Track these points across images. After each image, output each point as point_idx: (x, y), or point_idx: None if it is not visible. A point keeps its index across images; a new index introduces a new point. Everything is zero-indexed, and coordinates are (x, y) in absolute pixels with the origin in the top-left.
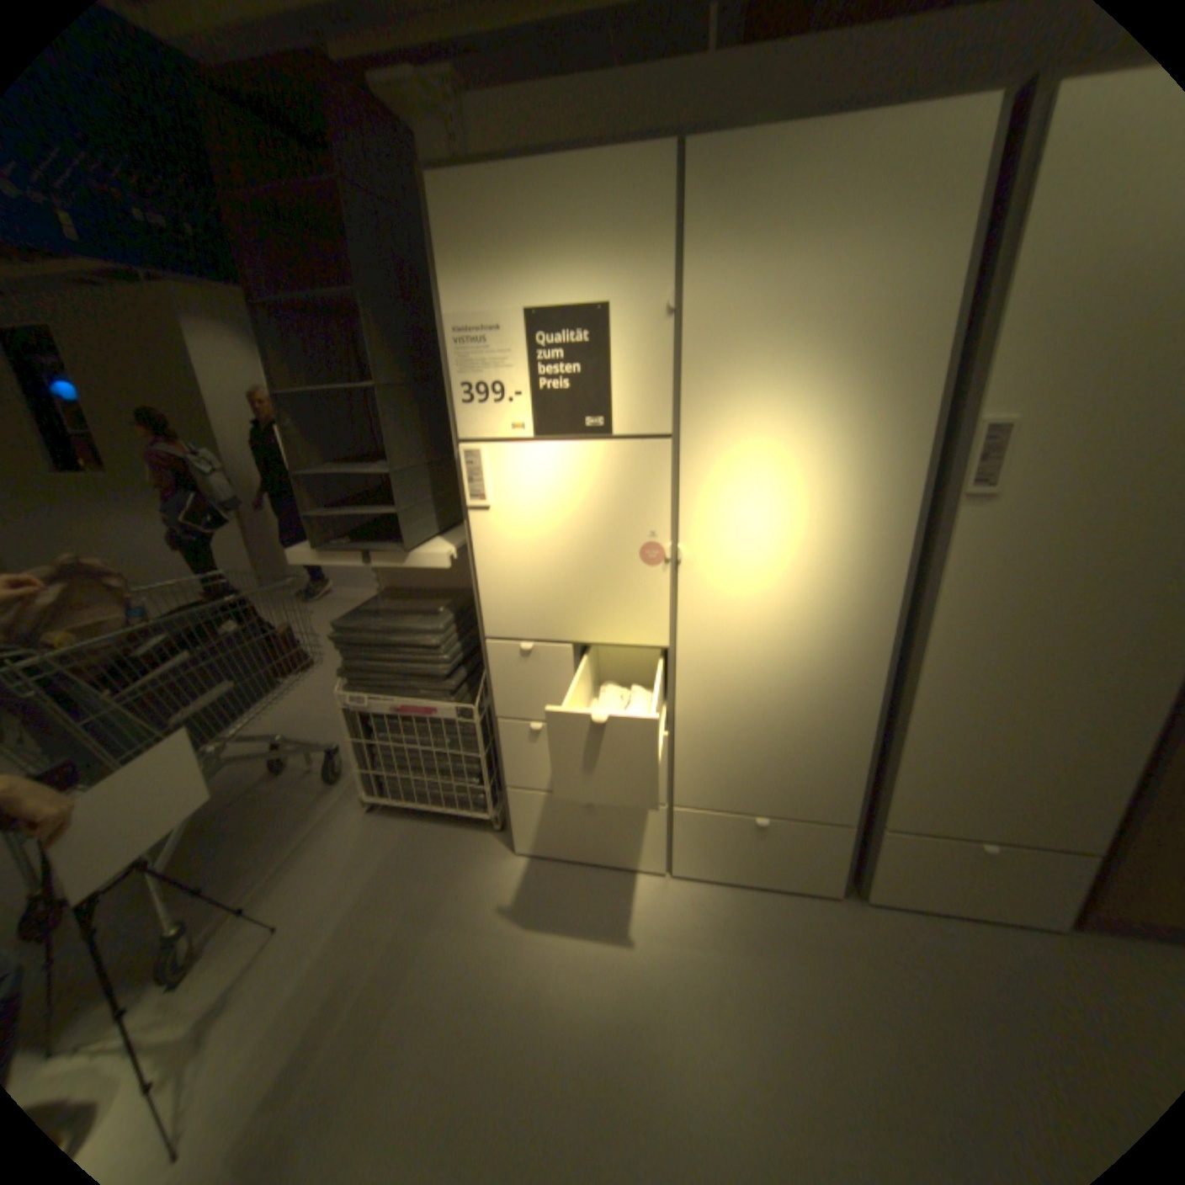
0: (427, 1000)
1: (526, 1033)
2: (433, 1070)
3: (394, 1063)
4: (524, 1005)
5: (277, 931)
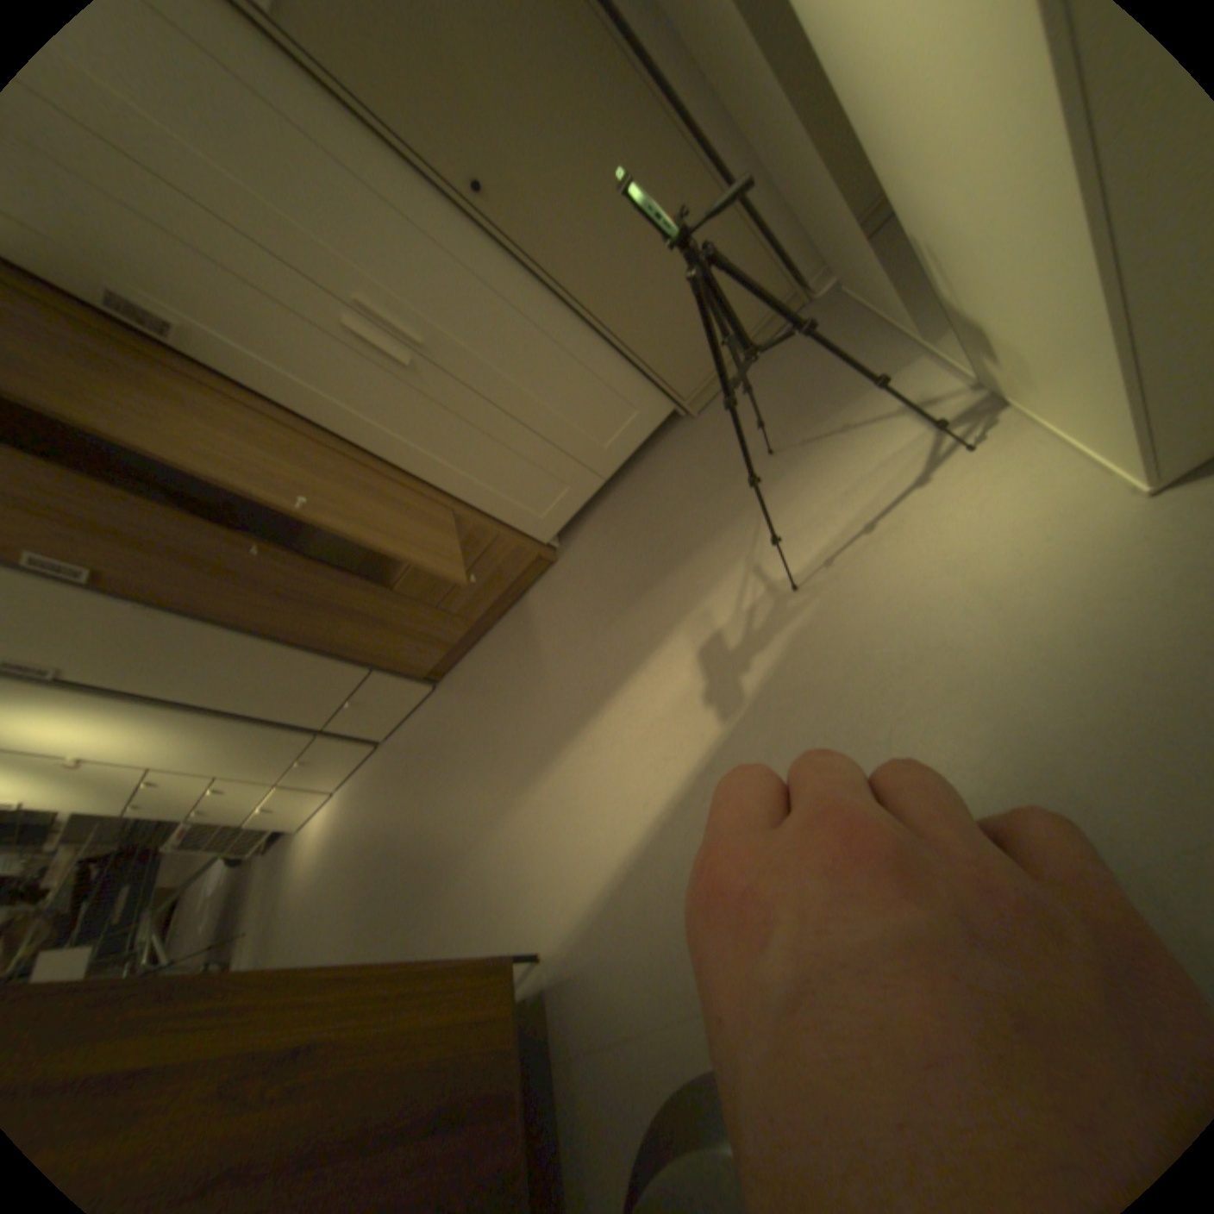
0: (278, 919)
1: (297, 907)
2: (279, 942)
3: (272, 949)
4: (298, 896)
5: (248, 931)
